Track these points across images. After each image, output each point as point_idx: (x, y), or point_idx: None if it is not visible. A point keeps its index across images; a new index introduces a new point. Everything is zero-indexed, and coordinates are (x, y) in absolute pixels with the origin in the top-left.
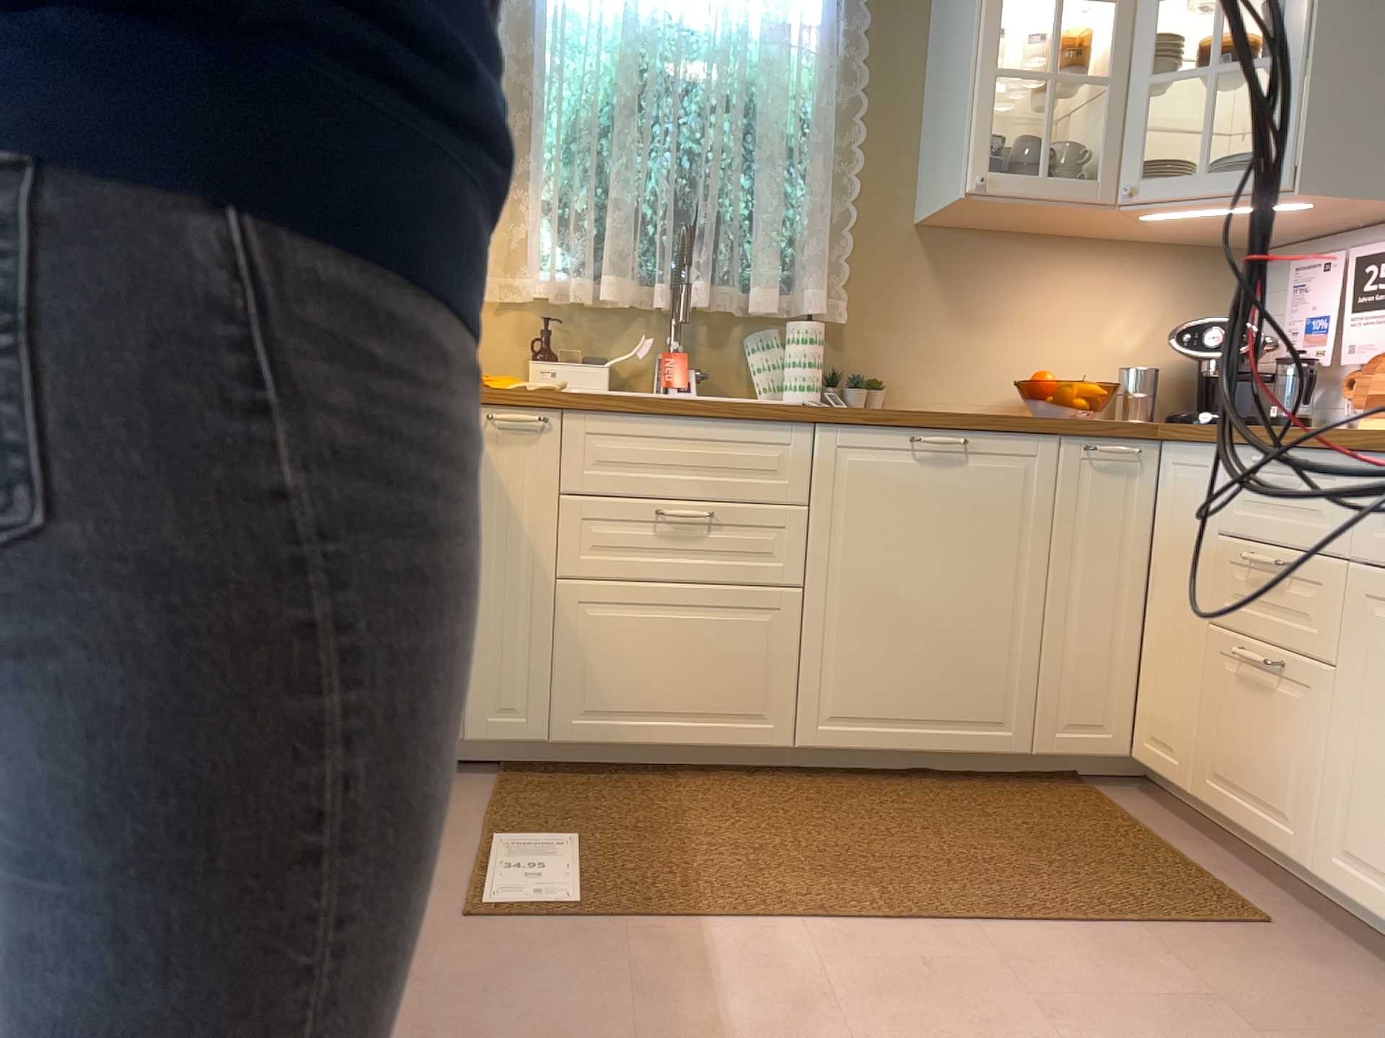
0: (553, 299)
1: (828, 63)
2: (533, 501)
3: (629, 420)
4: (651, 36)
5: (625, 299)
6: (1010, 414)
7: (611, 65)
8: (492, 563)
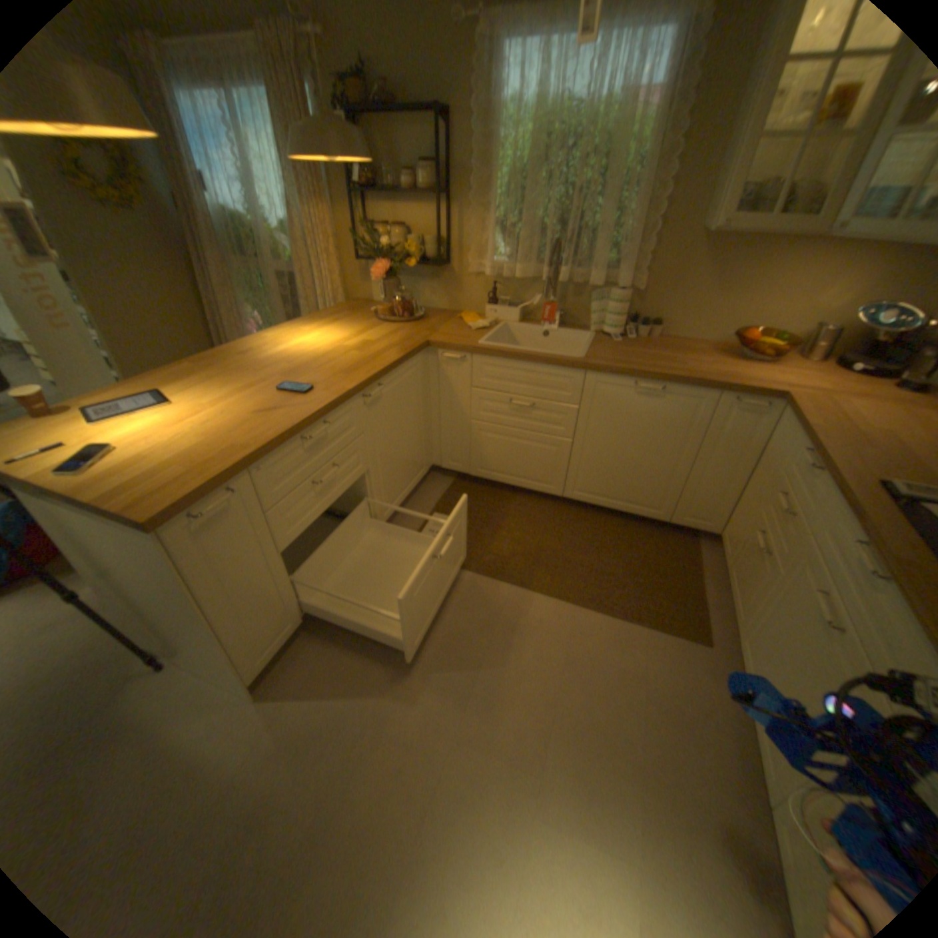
0: (498, 274)
1: (660, 121)
2: (462, 390)
3: (500, 362)
4: (555, 112)
5: (527, 278)
6: (696, 375)
7: (531, 135)
8: (448, 411)
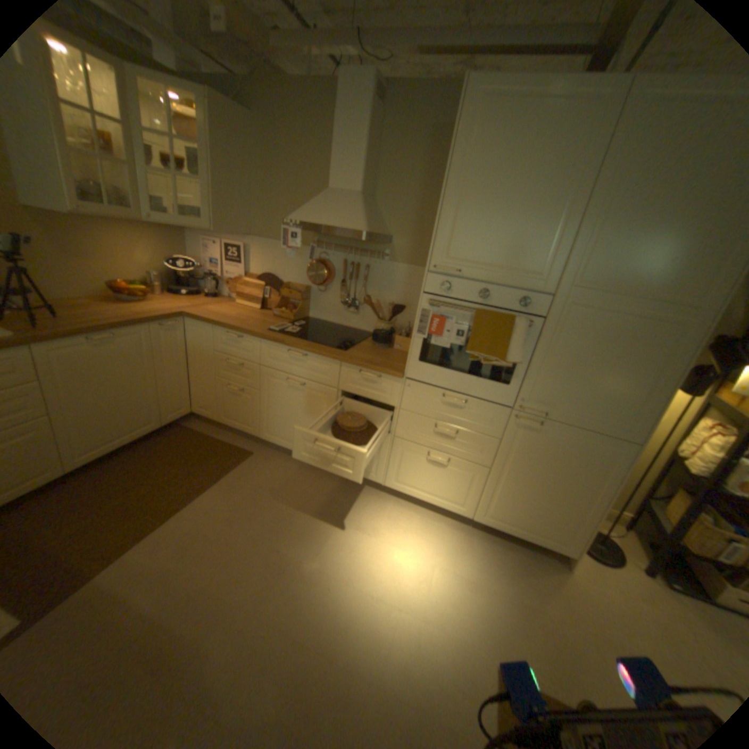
0: None
1: None
2: None
3: None
4: None
5: None
6: (124, 318)
7: None
8: None
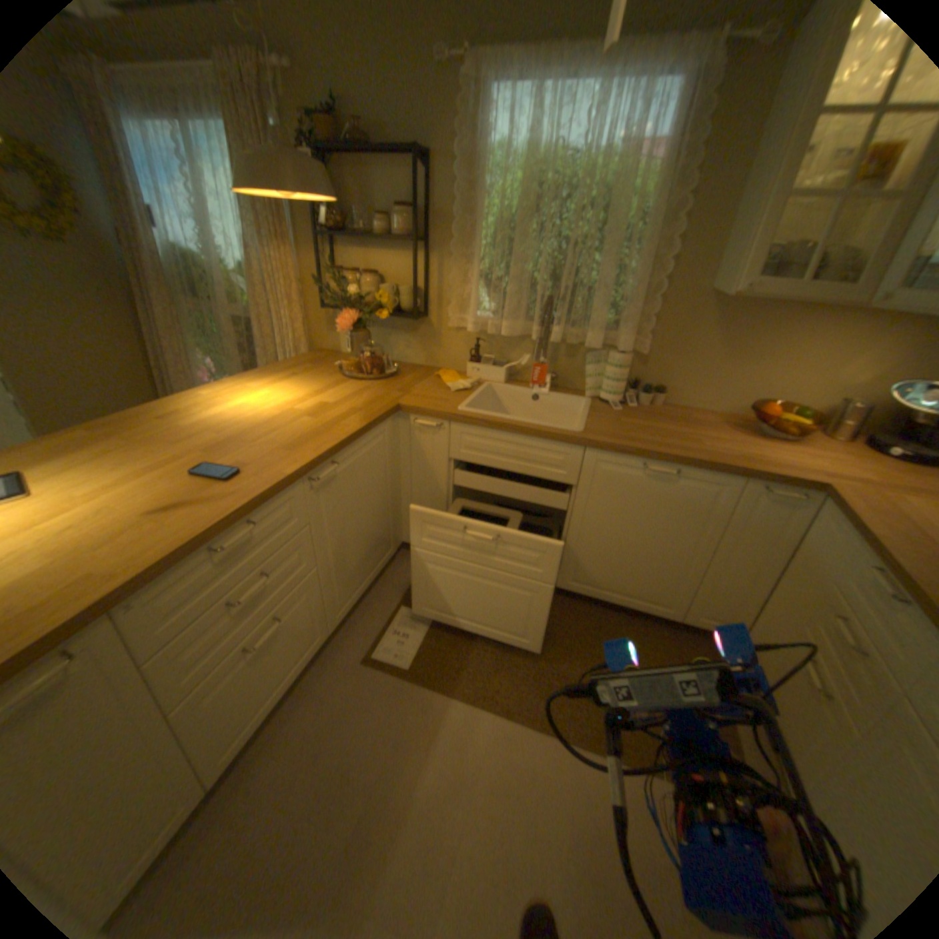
0: (481, 329)
1: (666, 174)
2: (438, 461)
3: (483, 432)
4: (547, 160)
5: (514, 336)
6: (717, 458)
7: (520, 183)
8: (421, 484)
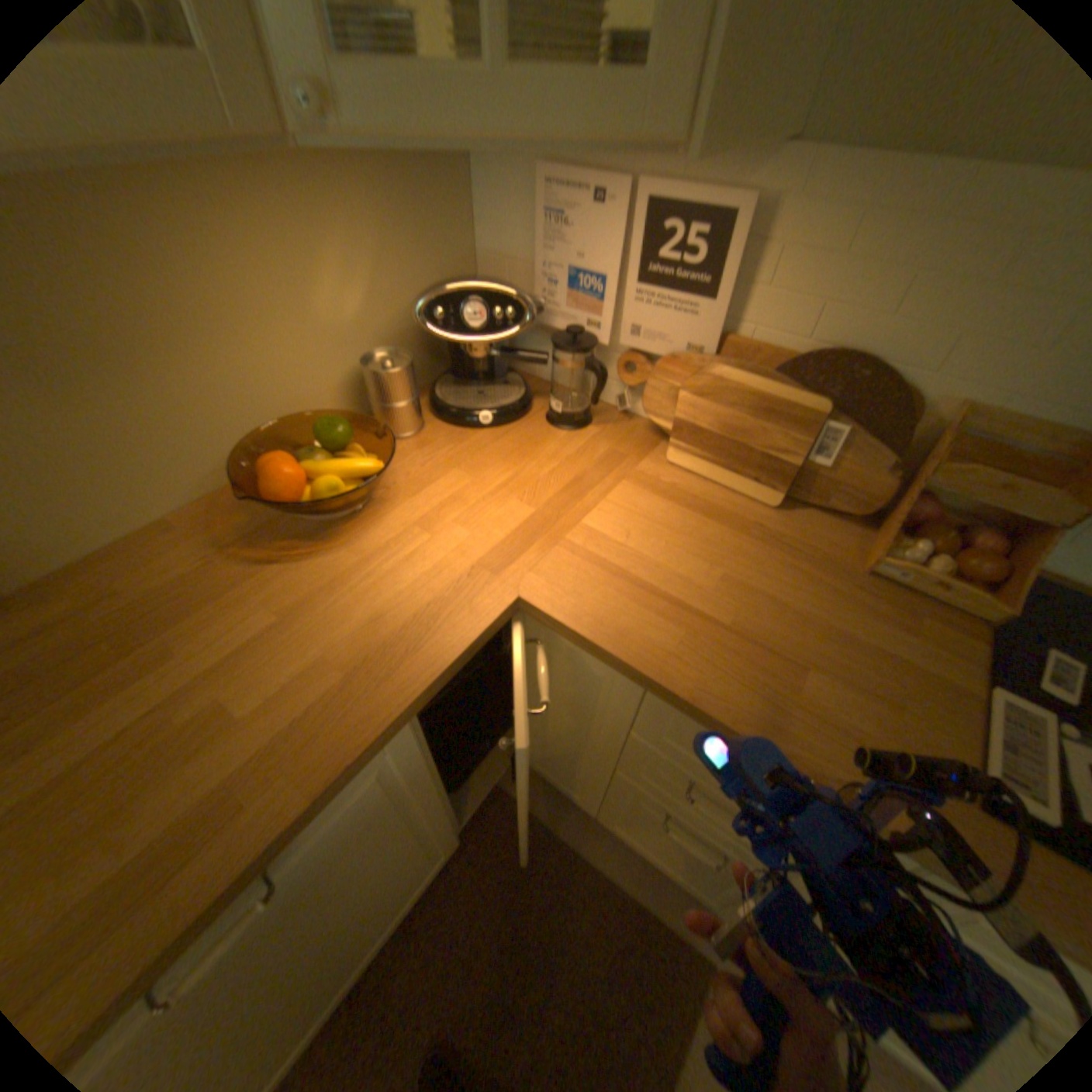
0: None
1: None
2: None
3: None
4: None
5: None
6: (313, 751)
7: None
8: None
